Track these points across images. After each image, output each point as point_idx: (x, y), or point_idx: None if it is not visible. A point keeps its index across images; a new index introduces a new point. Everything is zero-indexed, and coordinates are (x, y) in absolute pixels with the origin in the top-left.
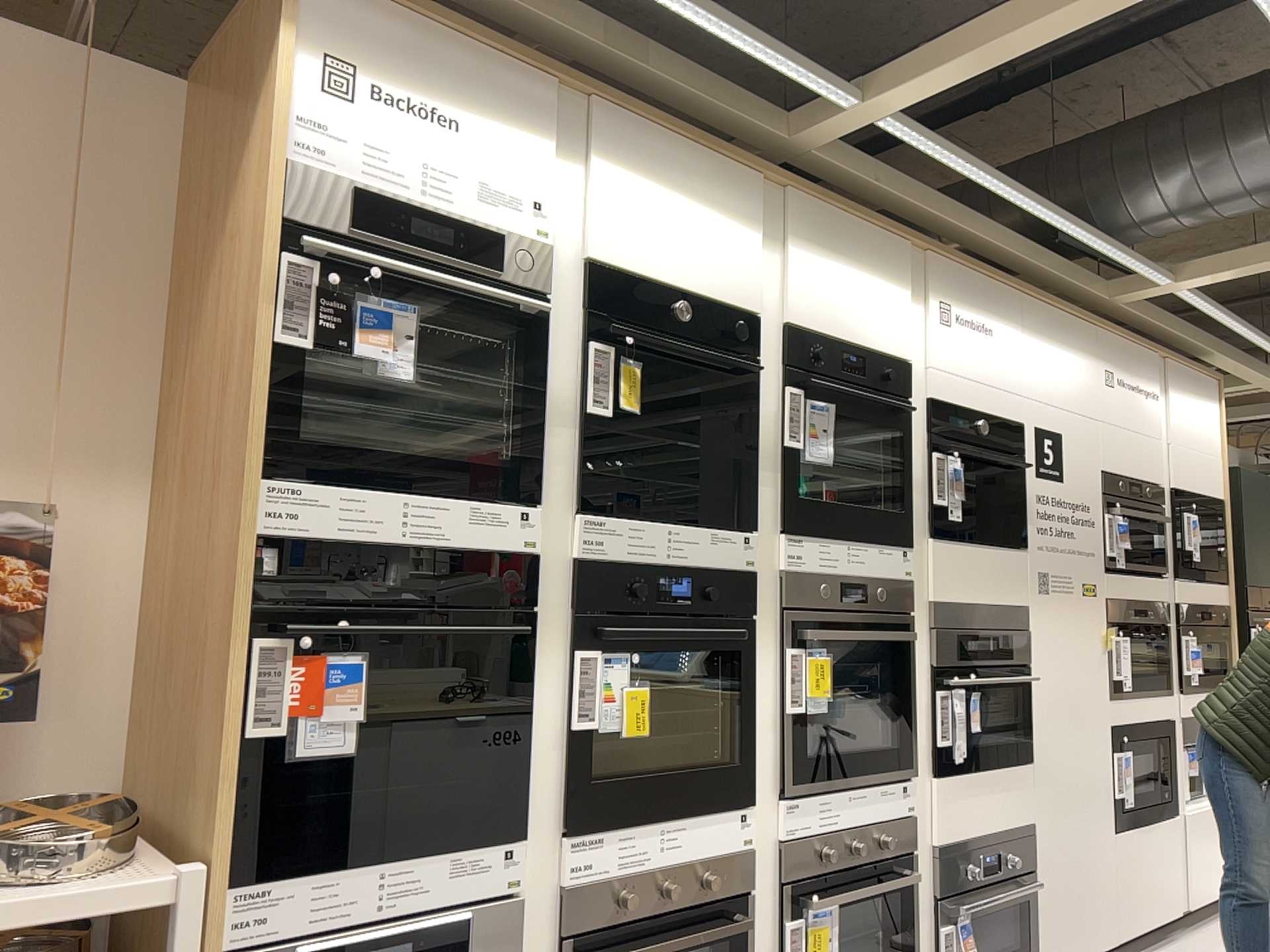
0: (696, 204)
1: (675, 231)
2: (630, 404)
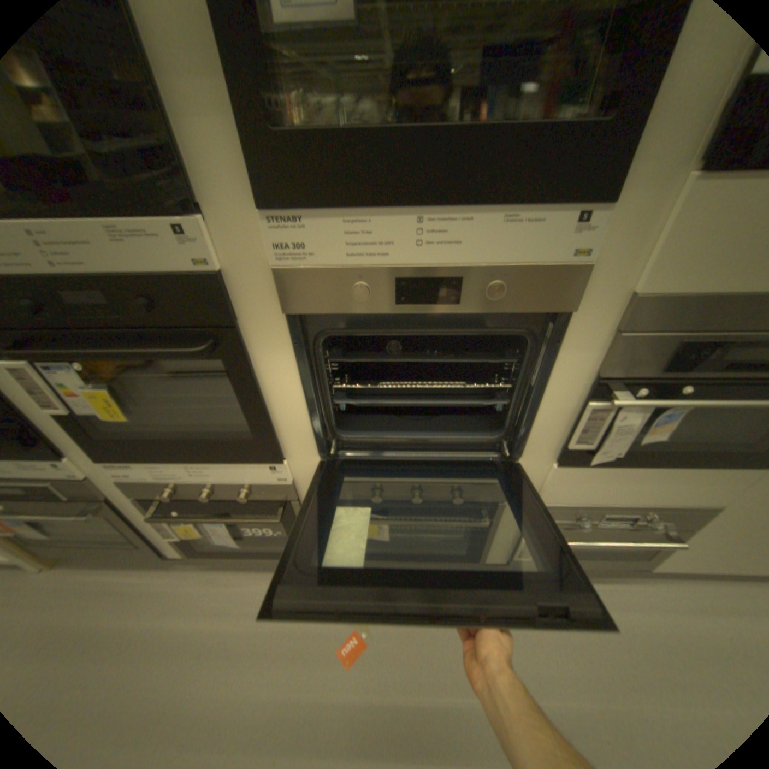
0: None
1: None
2: None
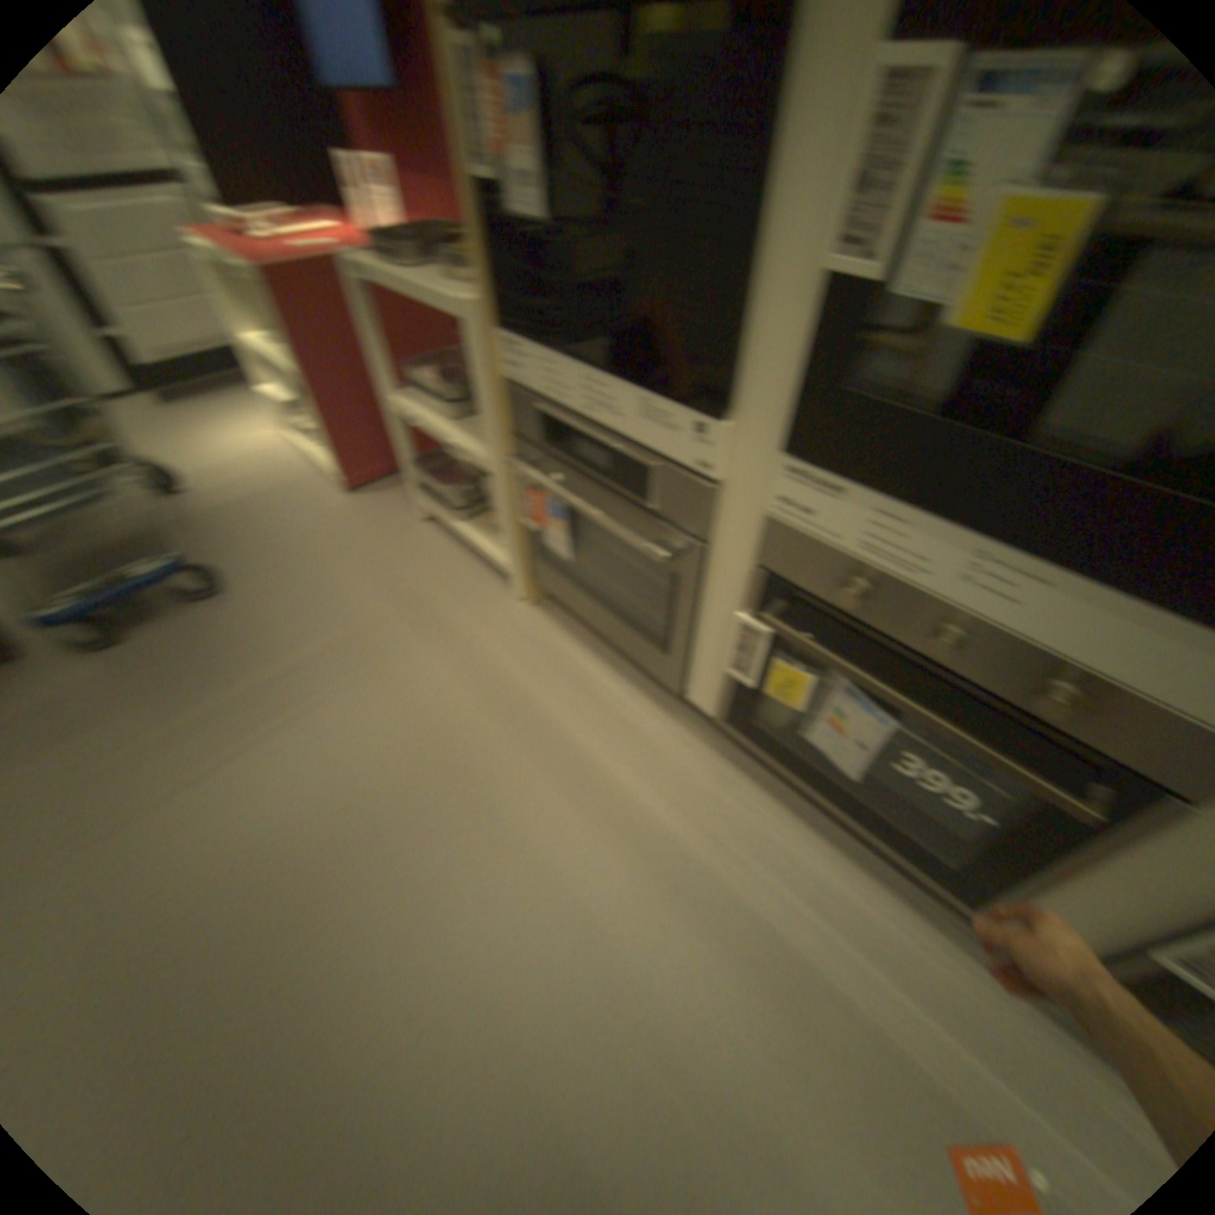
0: None
1: None
2: None
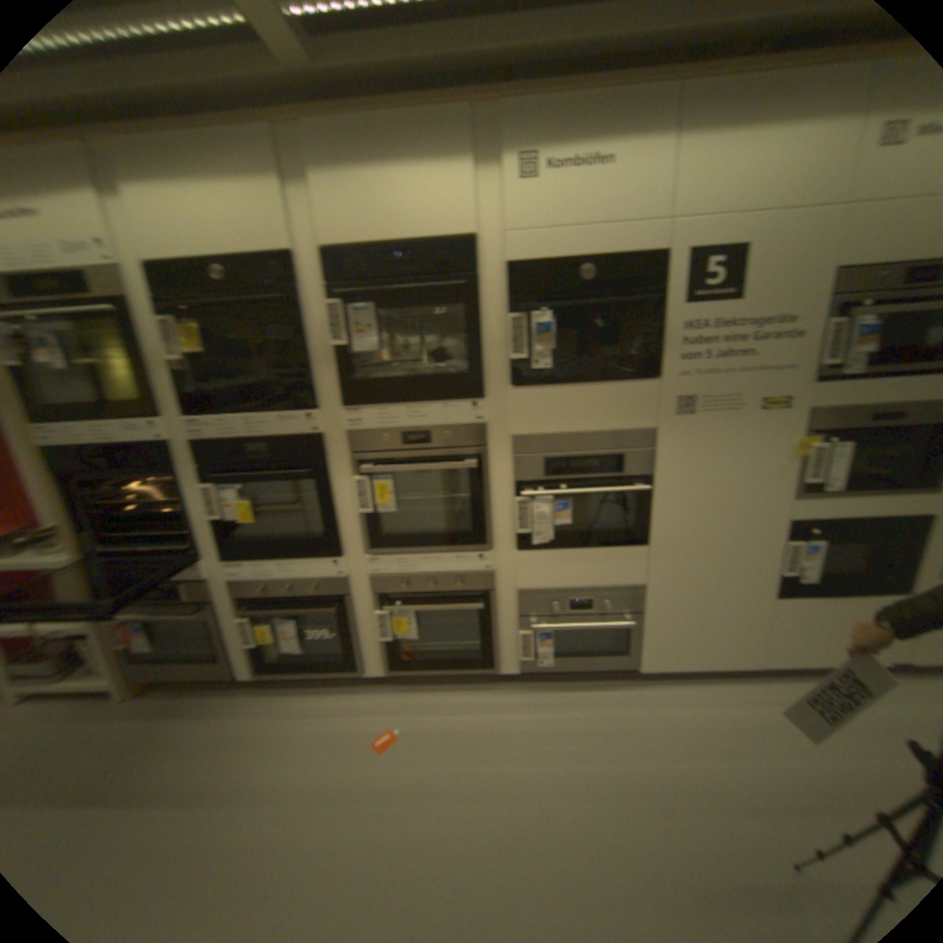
0: (203, 174)
1: (190, 207)
2: (182, 350)
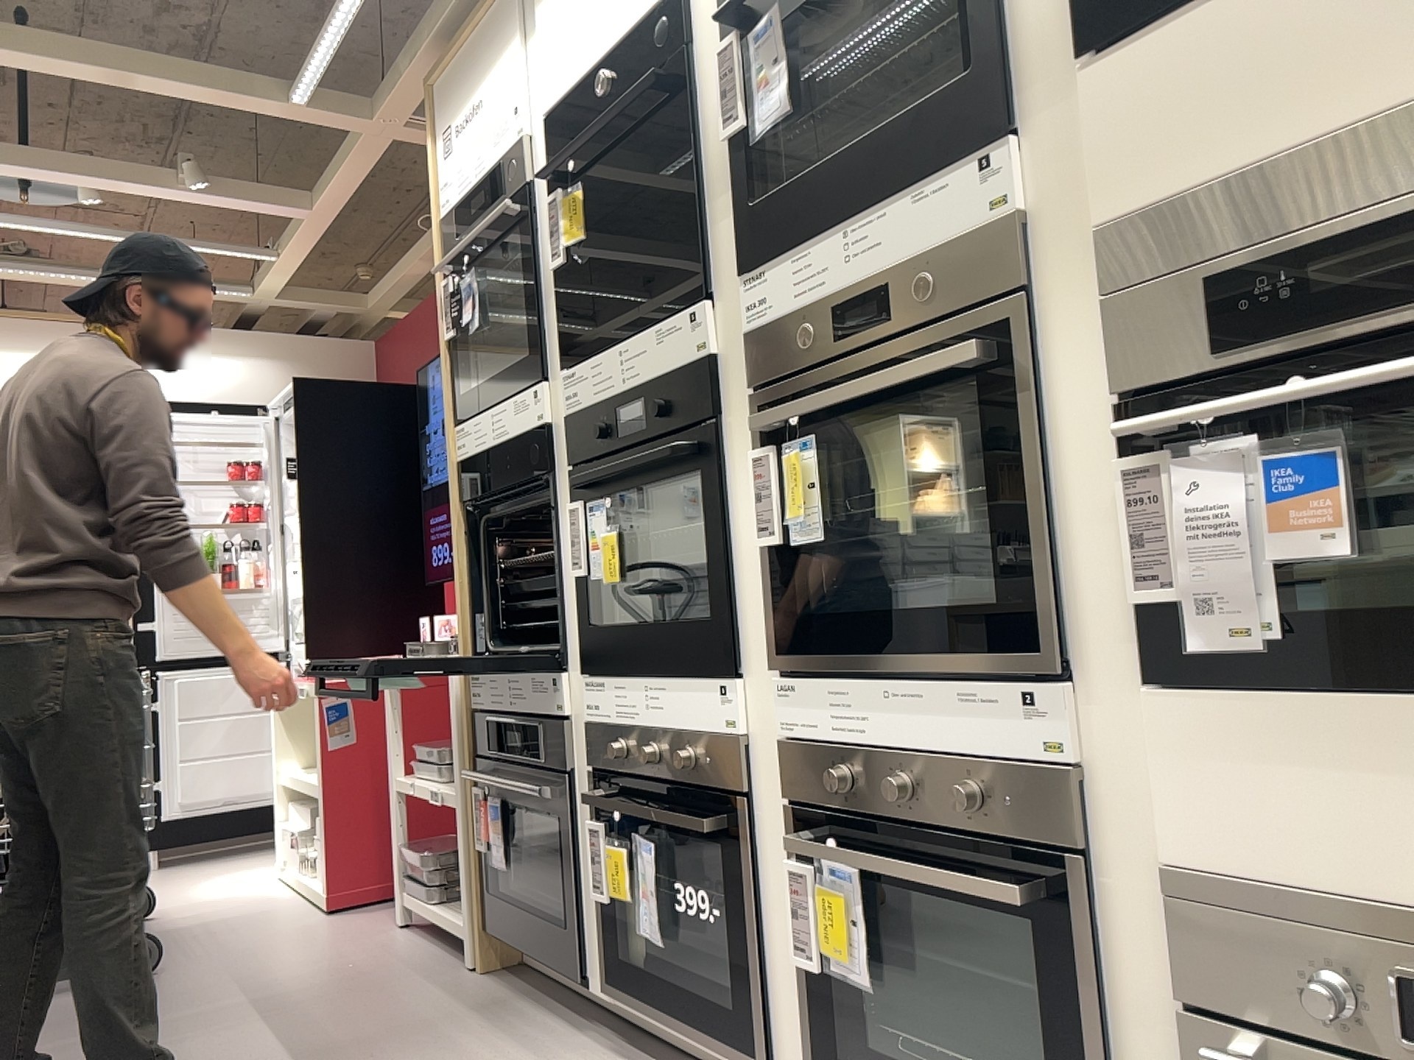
0: None
1: None
2: (565, 237)
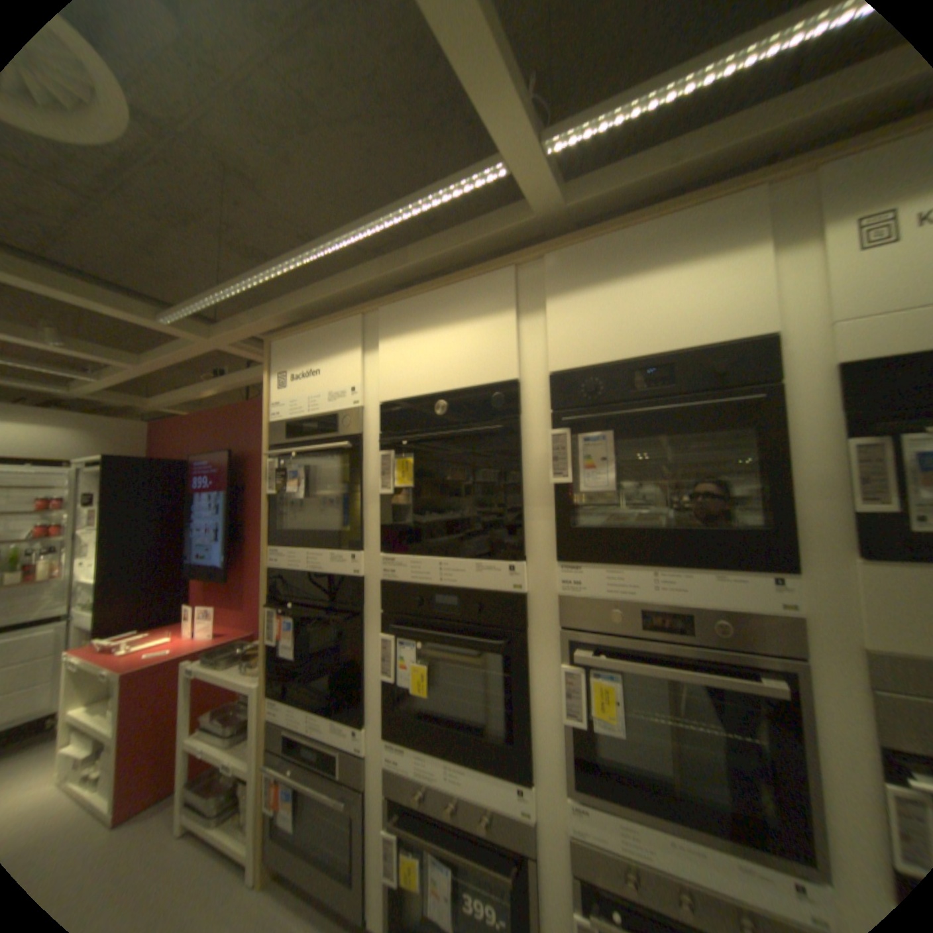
0: (451, 321)
1: (434, 351)
2: (400, 484)
